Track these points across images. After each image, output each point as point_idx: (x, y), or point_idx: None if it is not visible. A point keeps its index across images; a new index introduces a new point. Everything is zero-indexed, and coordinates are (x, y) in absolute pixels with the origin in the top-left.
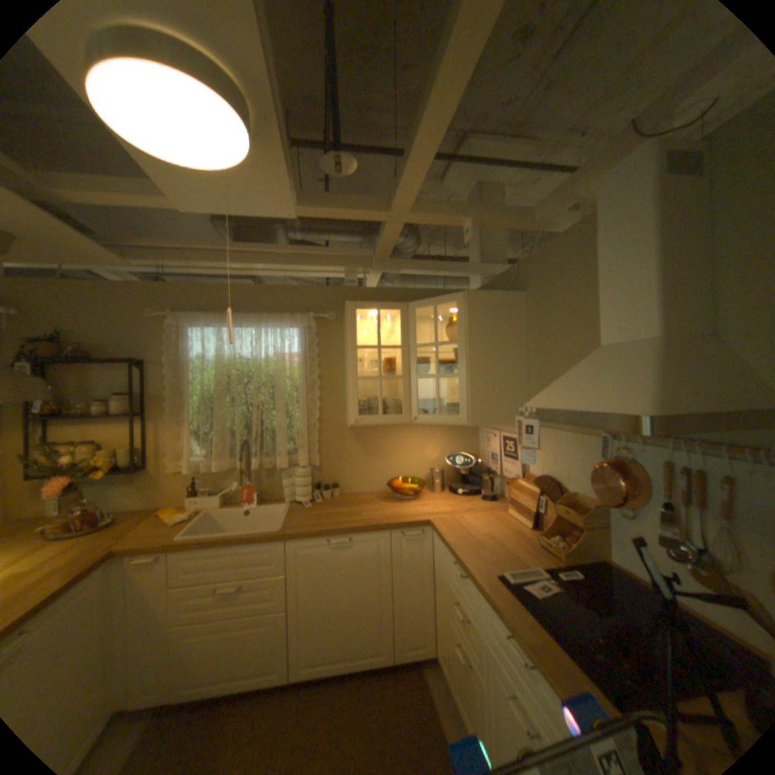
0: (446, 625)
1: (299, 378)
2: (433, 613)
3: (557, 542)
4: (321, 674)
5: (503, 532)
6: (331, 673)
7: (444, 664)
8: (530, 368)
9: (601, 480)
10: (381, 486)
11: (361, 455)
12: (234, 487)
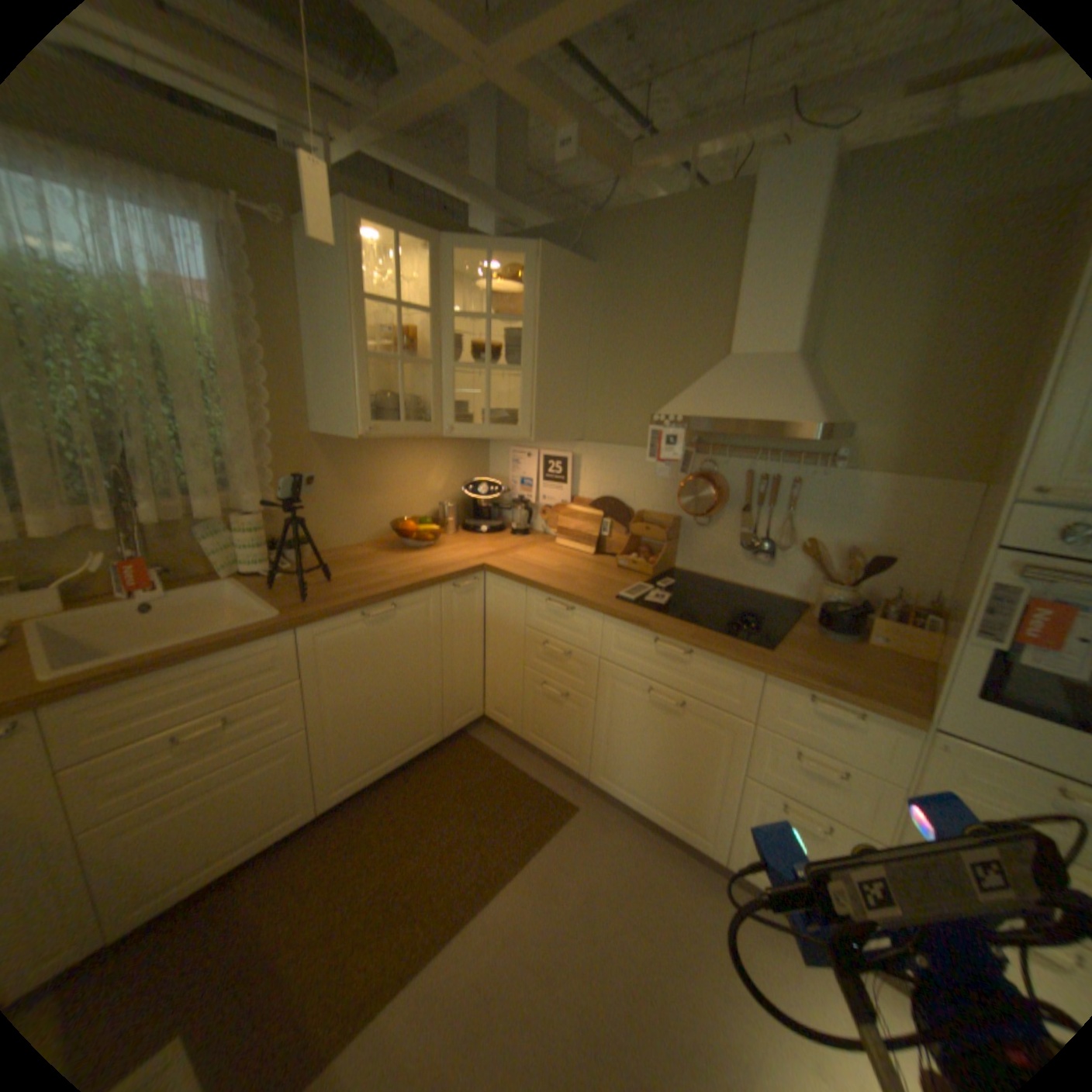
0: (510, 672)
1: (216, 338)
2: (481, 669)
3: (632, 558)
4: (361, 784)
5: (569, 560)
6: (373, 777)
7: (500, 713)
8: (588, 370)
9: (689, 491)
10: (370, 534)
11: (338, 488)
12: (94, 564)
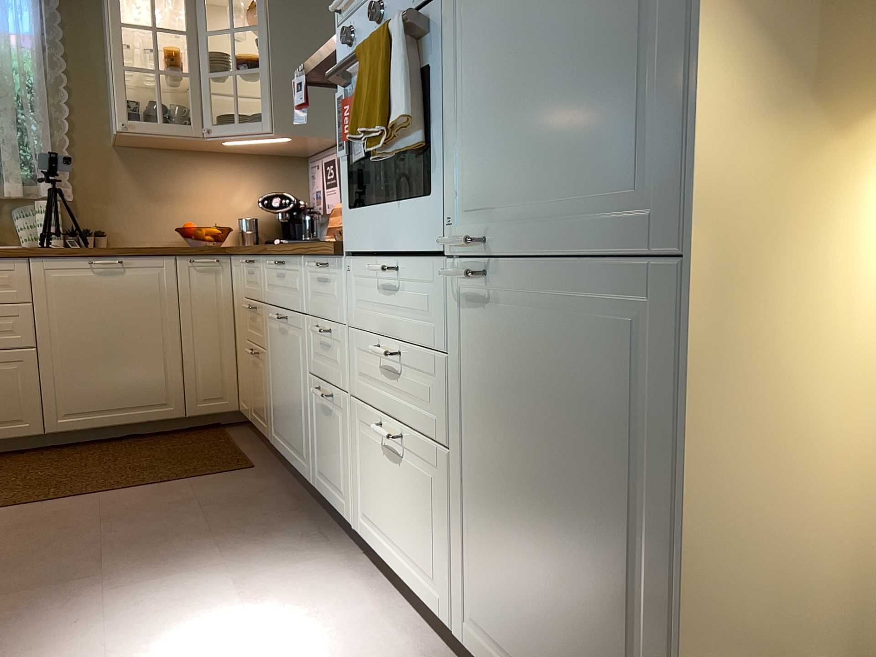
0: (243, 352)
1: (33, 69)
2: (232, 357)
3: None
4: (89, 423)
5: None
6: (102, 421)
7: (243, 401)
8: None
9: None
10: (169, 240)
11: (138, 194)
12: None
